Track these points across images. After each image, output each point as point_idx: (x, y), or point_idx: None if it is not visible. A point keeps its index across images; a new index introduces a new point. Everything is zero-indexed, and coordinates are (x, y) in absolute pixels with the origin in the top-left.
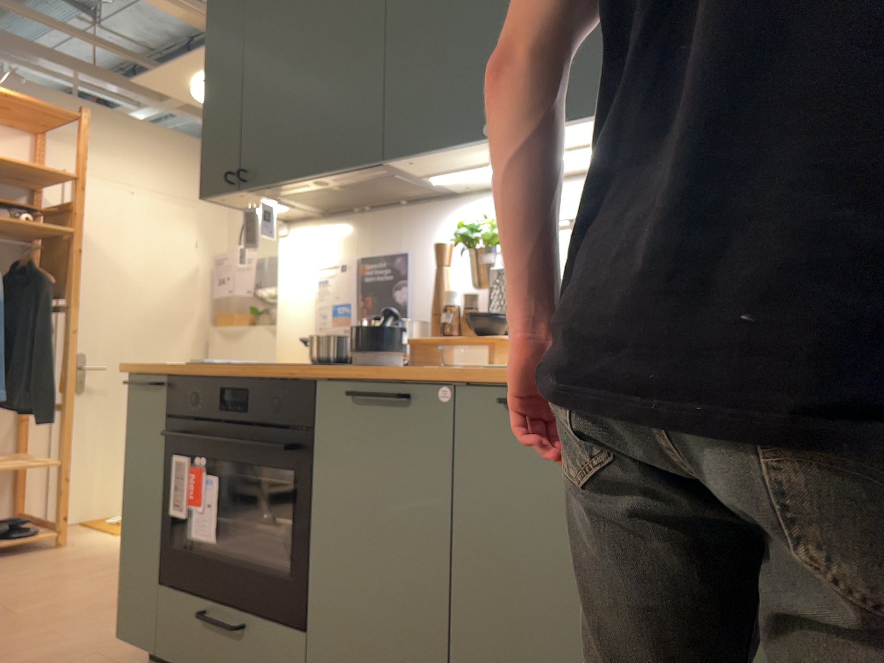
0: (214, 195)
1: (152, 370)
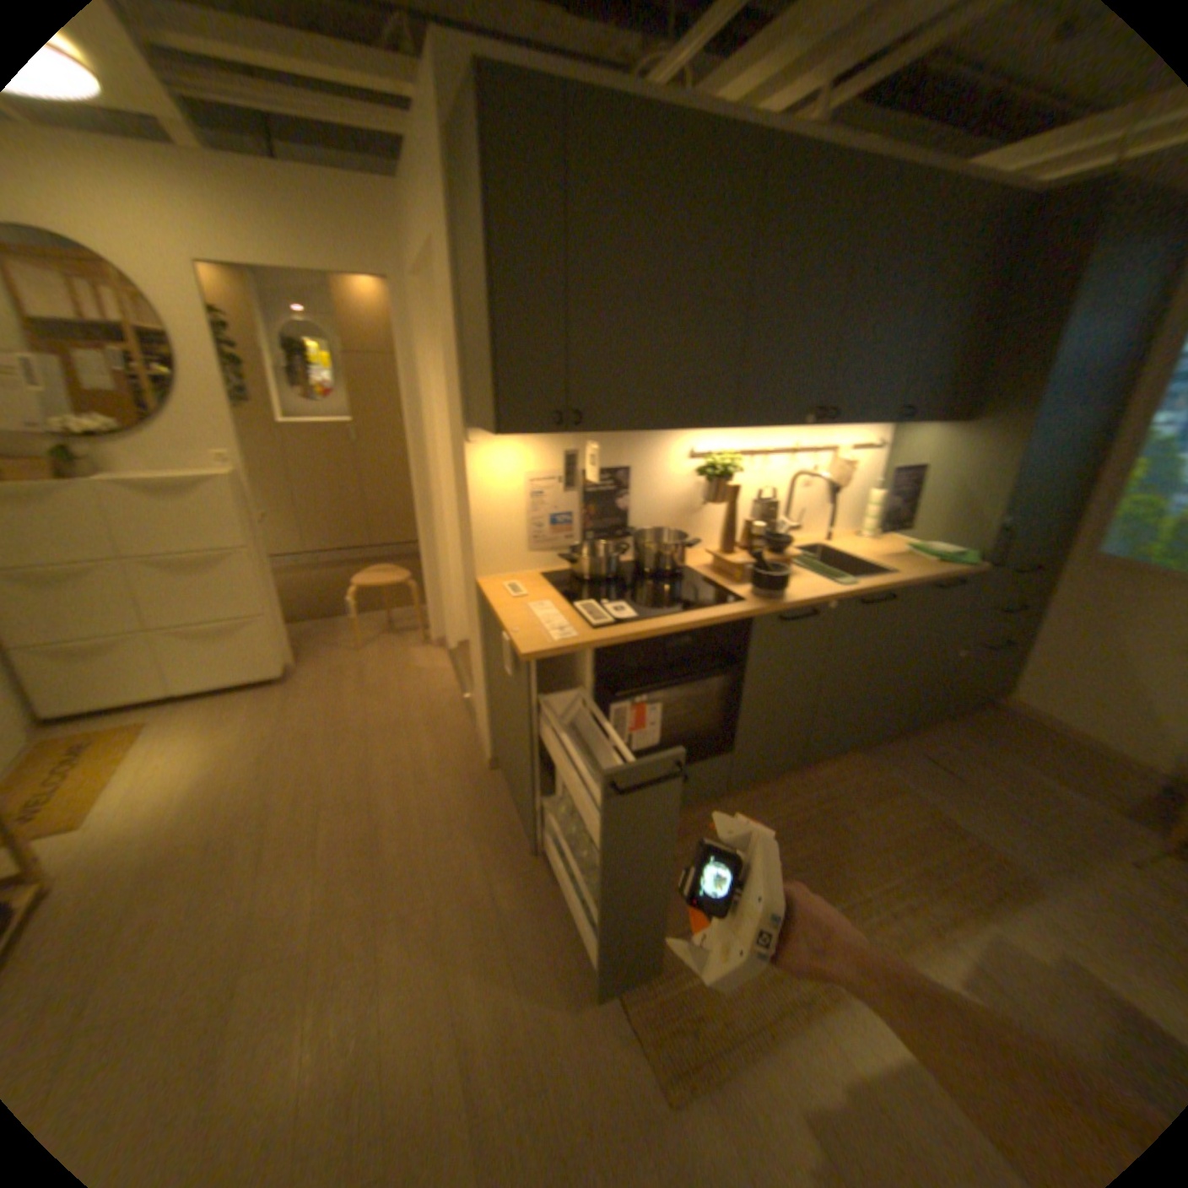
0: (518, 432)
1: (580, 648)
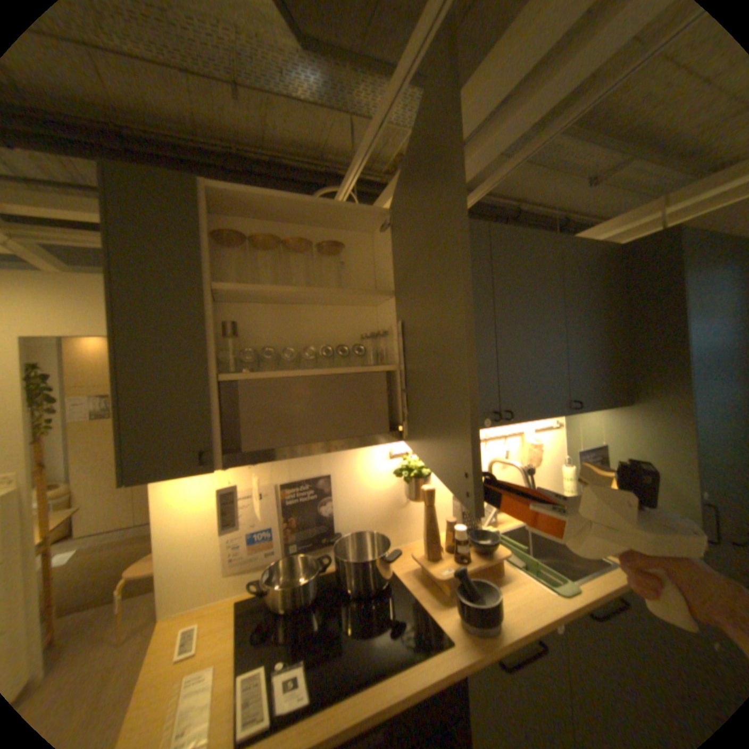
0: (153, 477)
1: None
